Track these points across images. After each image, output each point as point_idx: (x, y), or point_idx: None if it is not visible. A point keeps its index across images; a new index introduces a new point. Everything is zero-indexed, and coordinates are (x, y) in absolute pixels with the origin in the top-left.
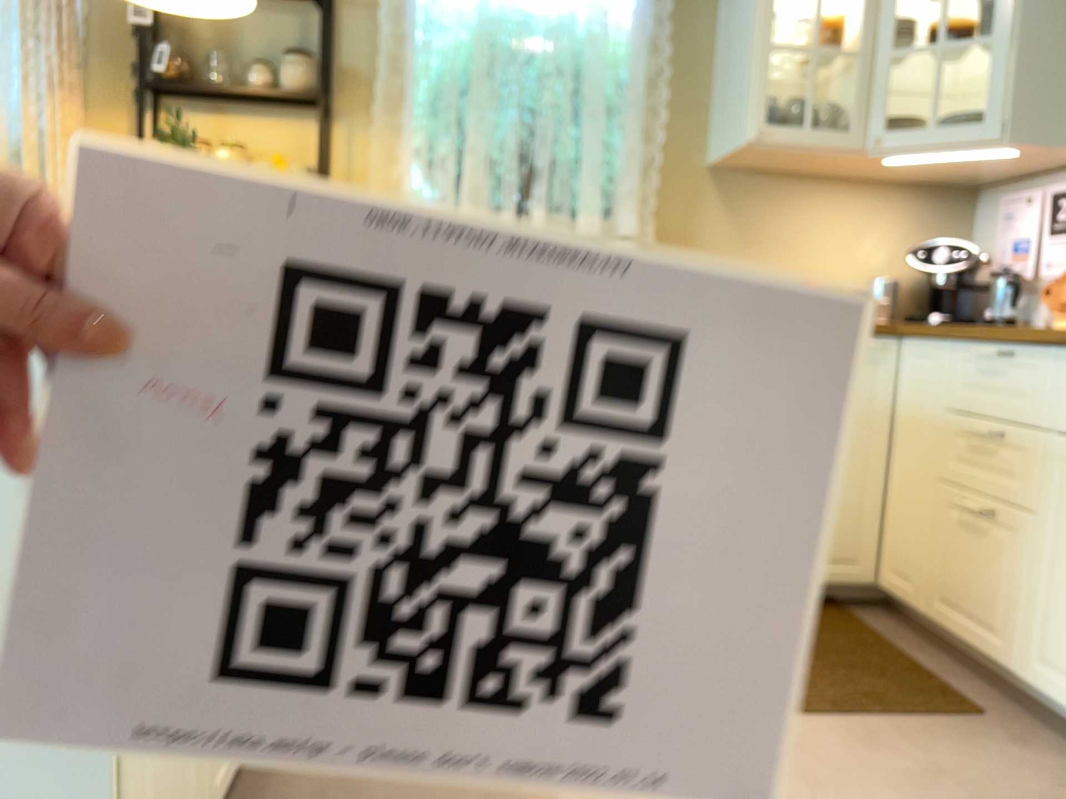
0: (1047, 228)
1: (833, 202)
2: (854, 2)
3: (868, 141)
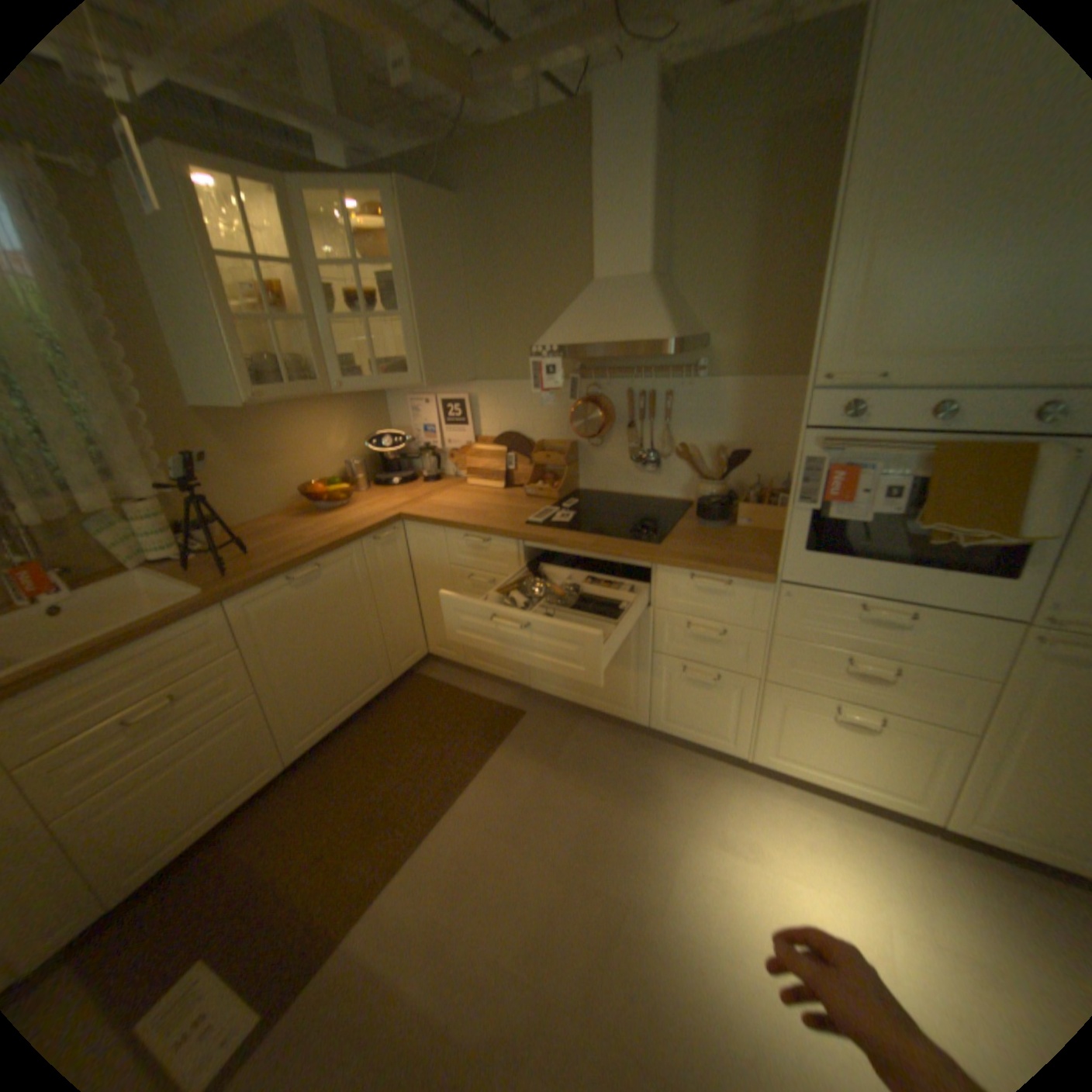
0: (440, 421)
1: (300, 415)
2: (273, 264)
3: (328, 386)
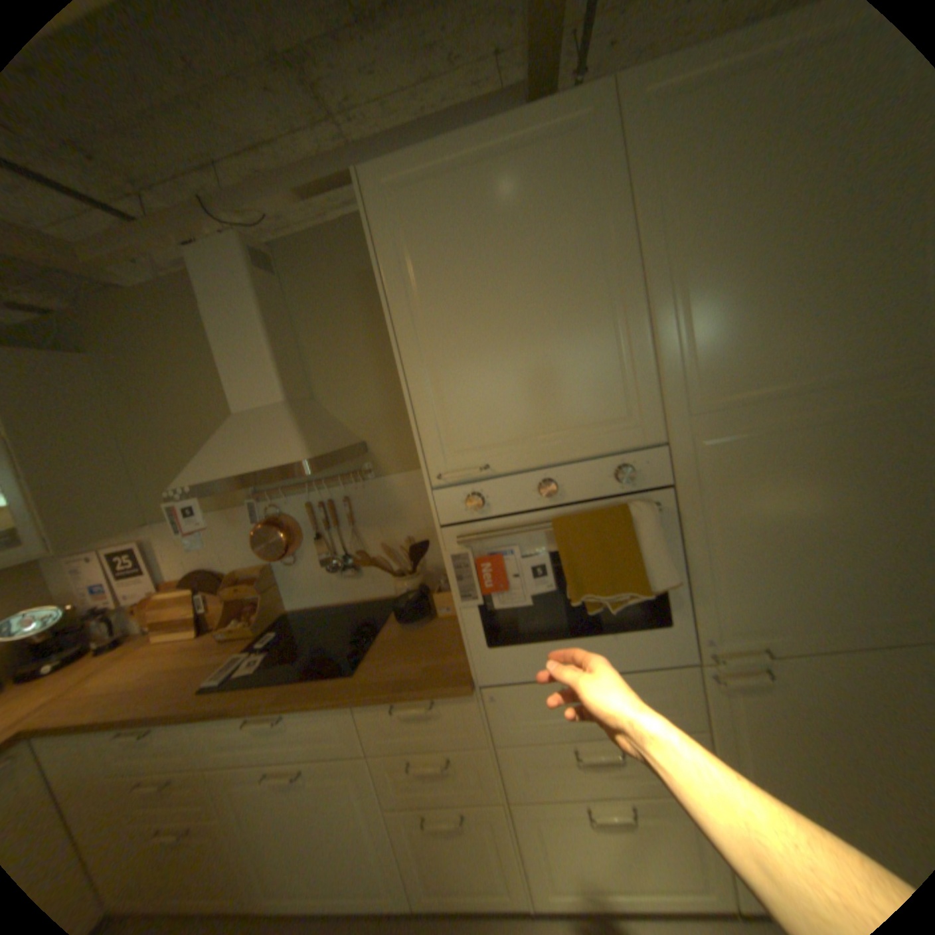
0: (108, 576)
1: None
2: None
3: None
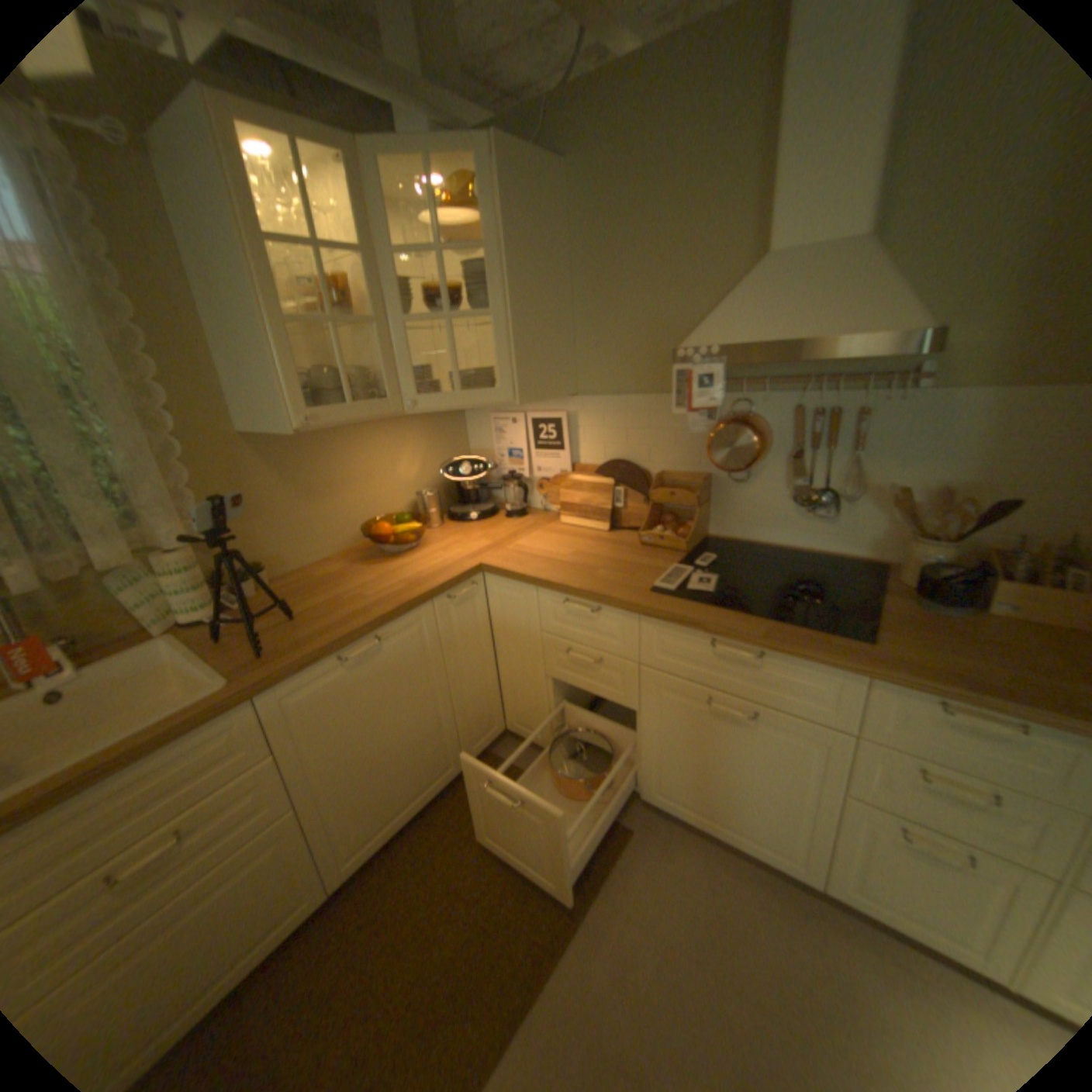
0: (530, 444)
1: (368, 438)
2: (340, 253)
3: (401, 403)
